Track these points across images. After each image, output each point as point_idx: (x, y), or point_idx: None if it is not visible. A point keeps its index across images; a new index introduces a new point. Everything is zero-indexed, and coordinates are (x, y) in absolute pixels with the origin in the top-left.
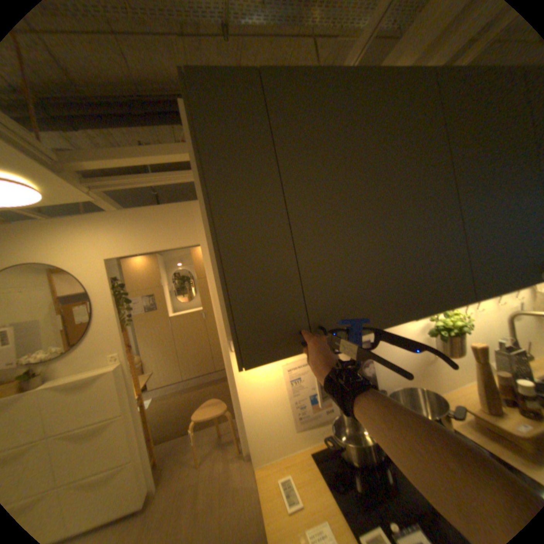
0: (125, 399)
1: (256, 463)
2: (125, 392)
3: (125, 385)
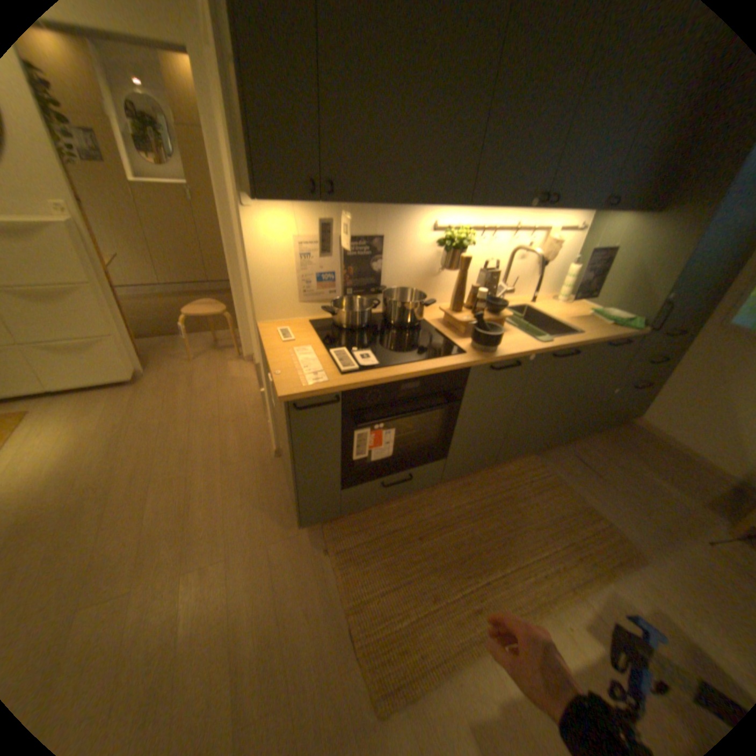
0: (89, 267)
1: (258, 318)
2: (87, 259)
3: (85, 250)
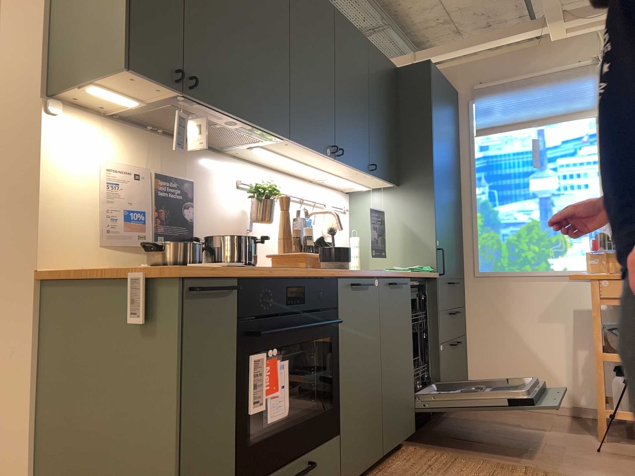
0: None
1: (43, 261)
2: None
3: None
